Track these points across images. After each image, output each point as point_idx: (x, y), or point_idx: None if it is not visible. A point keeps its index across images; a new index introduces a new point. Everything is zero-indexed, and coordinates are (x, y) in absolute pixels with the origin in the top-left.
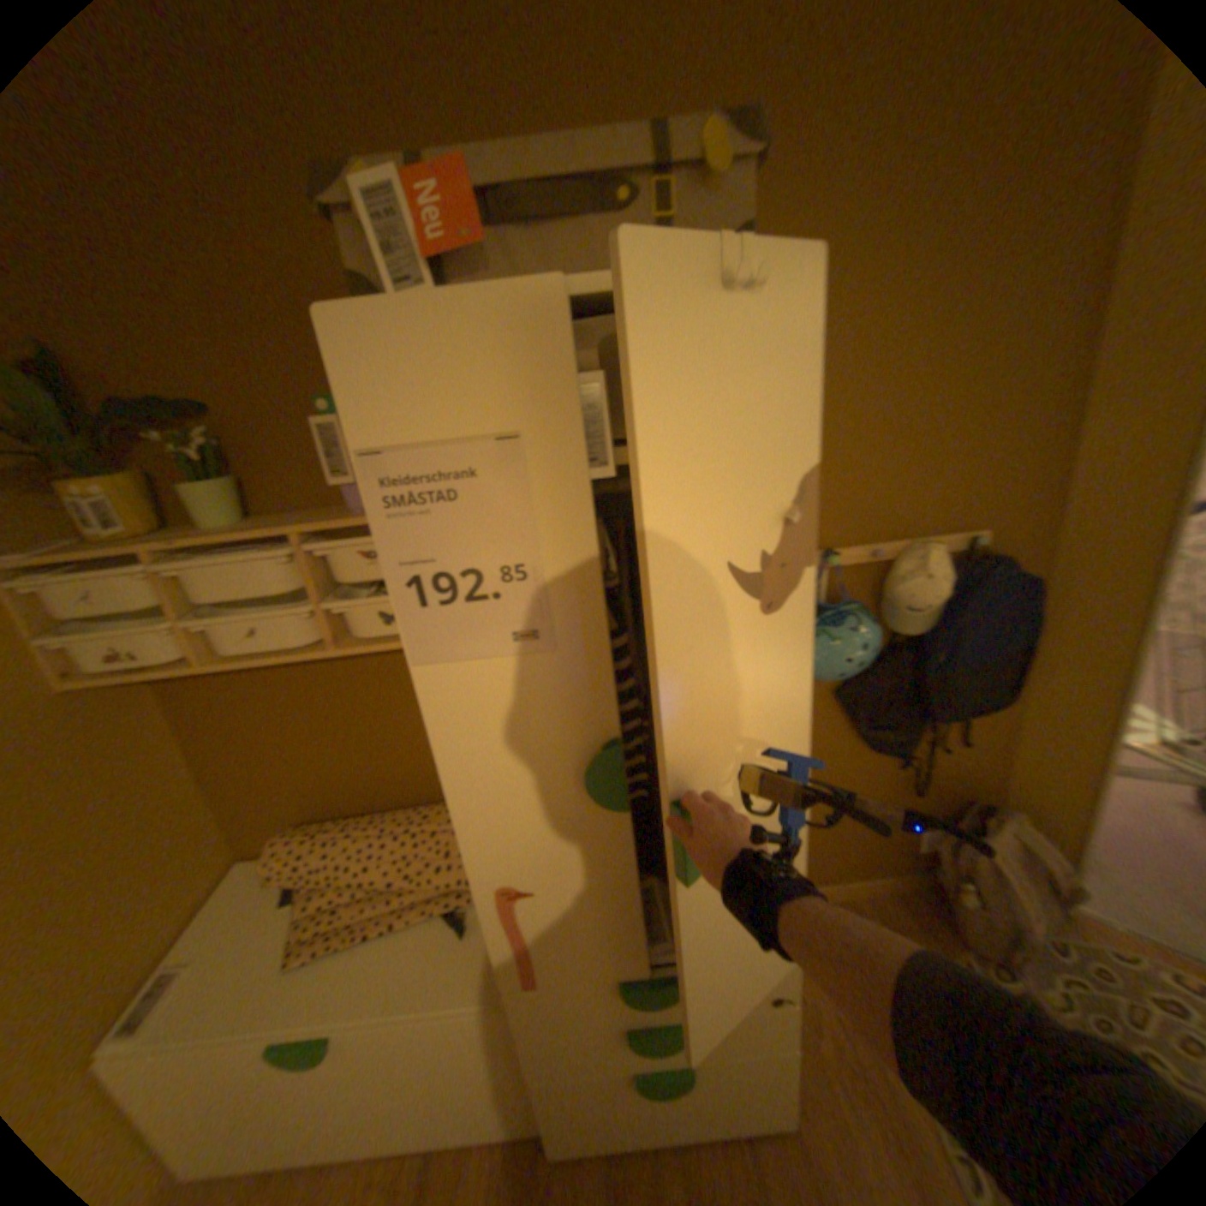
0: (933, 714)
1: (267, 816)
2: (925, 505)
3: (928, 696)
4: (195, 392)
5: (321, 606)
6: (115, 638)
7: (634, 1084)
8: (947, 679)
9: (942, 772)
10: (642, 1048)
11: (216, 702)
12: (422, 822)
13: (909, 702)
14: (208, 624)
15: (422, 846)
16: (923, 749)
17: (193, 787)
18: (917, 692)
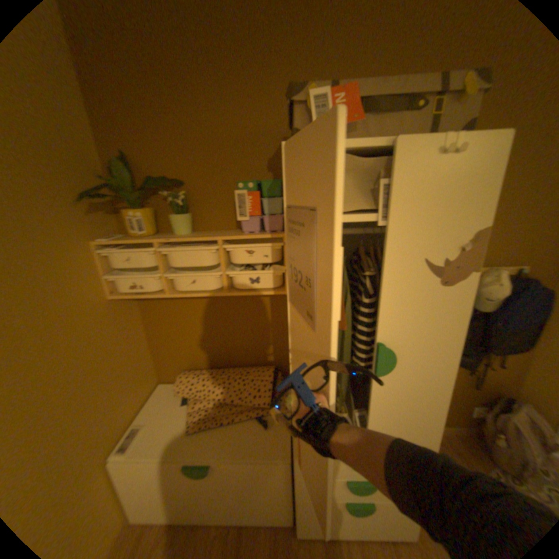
0: (489, 351)
1: (175, 364)
2: (498, 252)
3: (490, 342)
4: (180, 176)
5: (225, 273)
6: (136, 278)
7: (345, 507)
8: (501, 334)
9: (489, 379)
10: (354, 490)
11: (163, 311)
12: (247, 375)
13: (478, 344)
14: (176, 276)
15: (247, 385)
16: (481, 367)
17: (147, 348)
18: (483, 340)
